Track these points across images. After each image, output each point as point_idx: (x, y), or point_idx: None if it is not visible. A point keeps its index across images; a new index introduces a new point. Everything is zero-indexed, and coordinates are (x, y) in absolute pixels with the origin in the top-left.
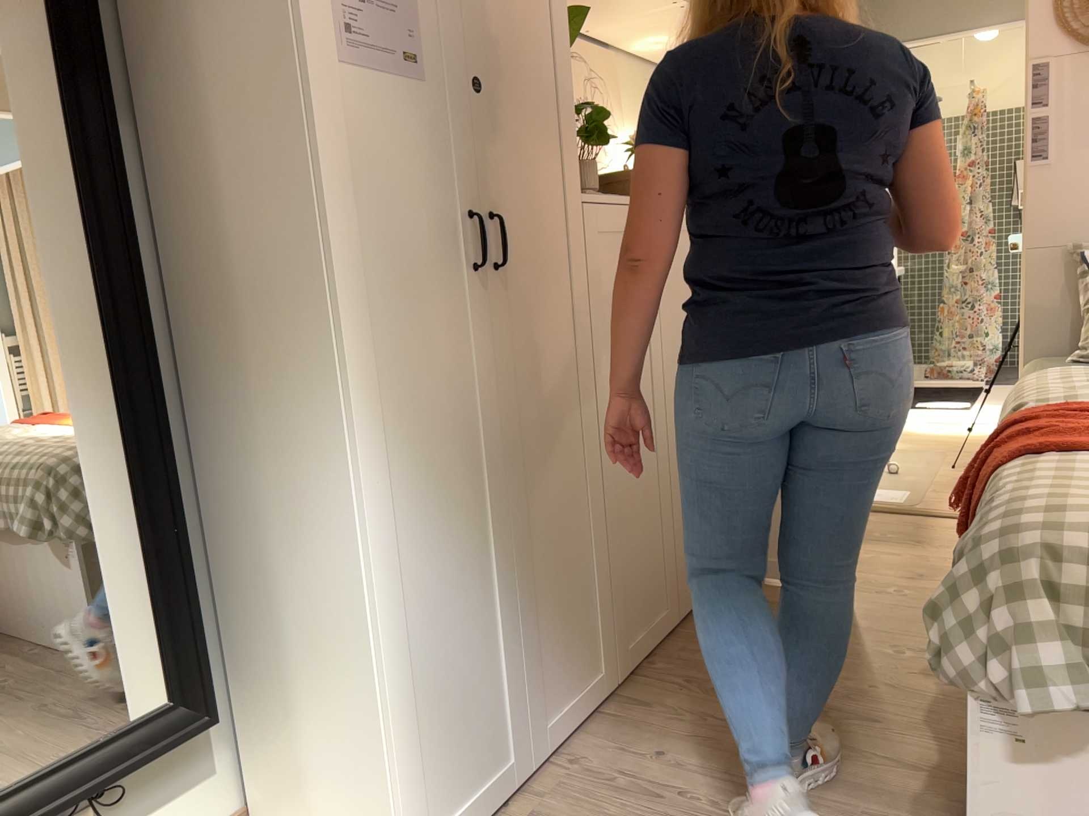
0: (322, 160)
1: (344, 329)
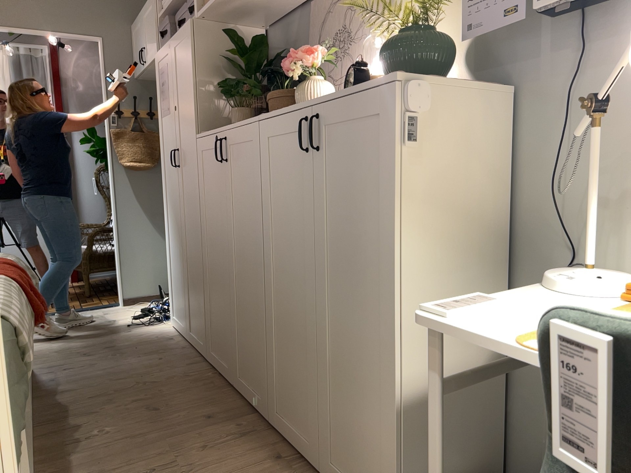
0: (160, 142)
1: (162, 180)
